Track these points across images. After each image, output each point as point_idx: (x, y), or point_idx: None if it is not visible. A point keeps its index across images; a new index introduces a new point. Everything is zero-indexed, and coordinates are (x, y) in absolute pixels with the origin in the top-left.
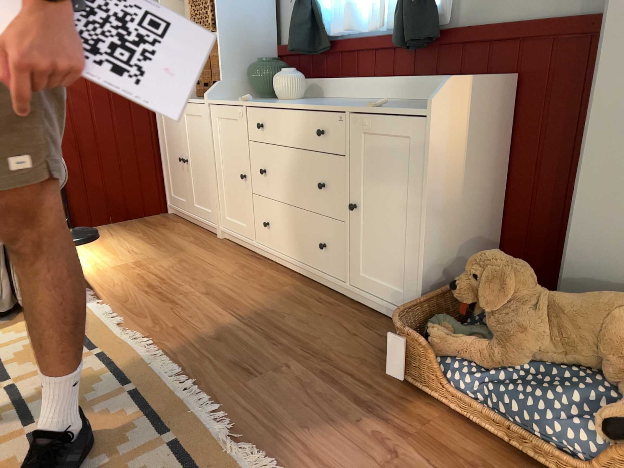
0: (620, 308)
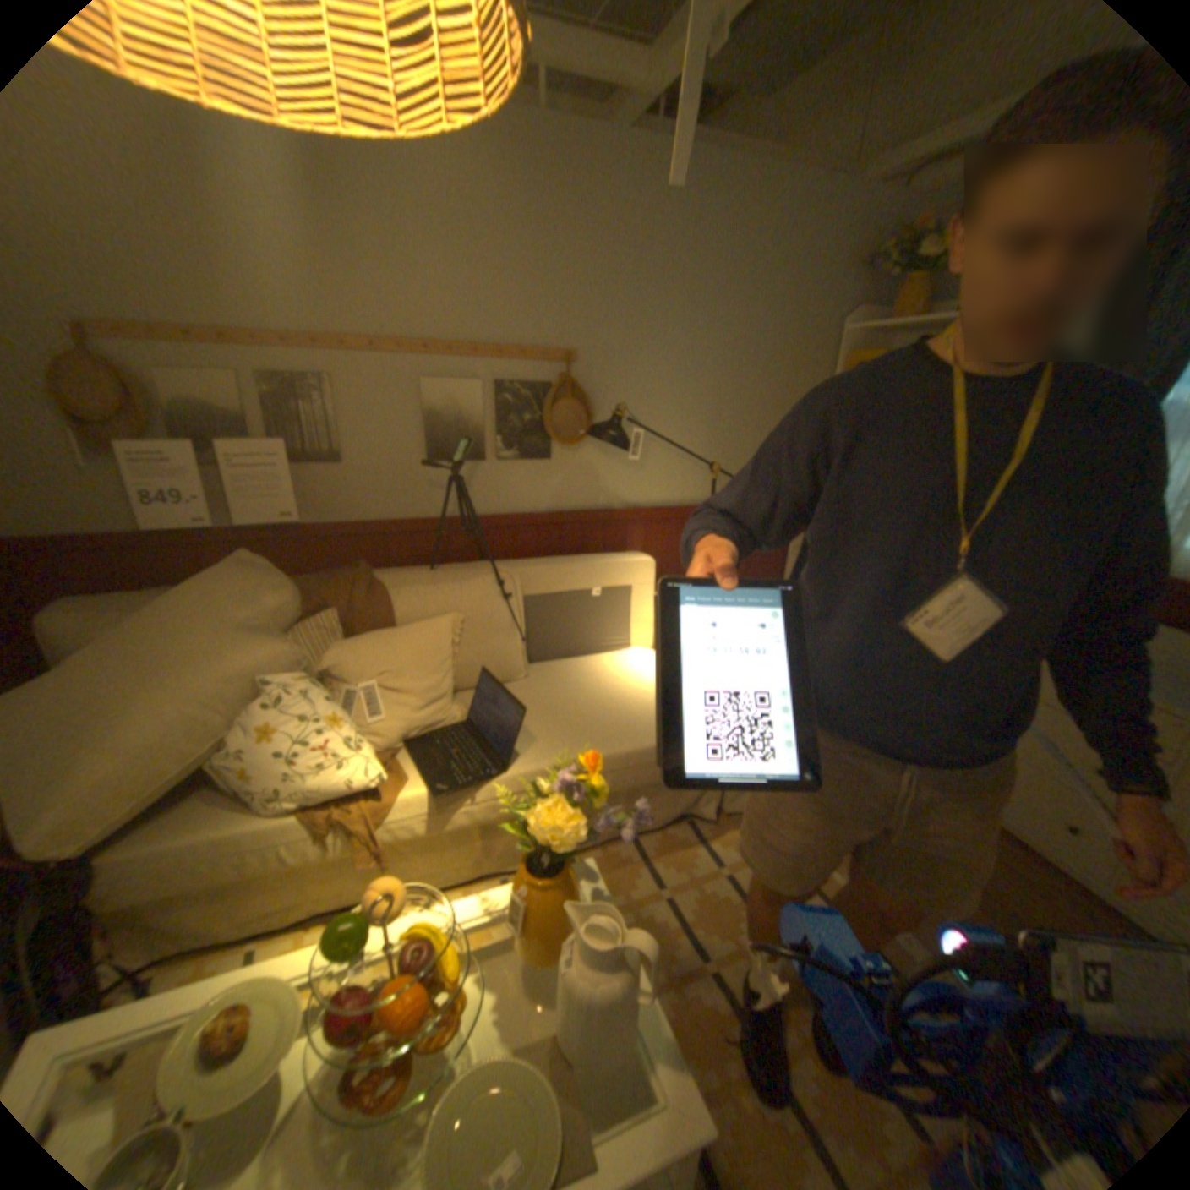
0: None
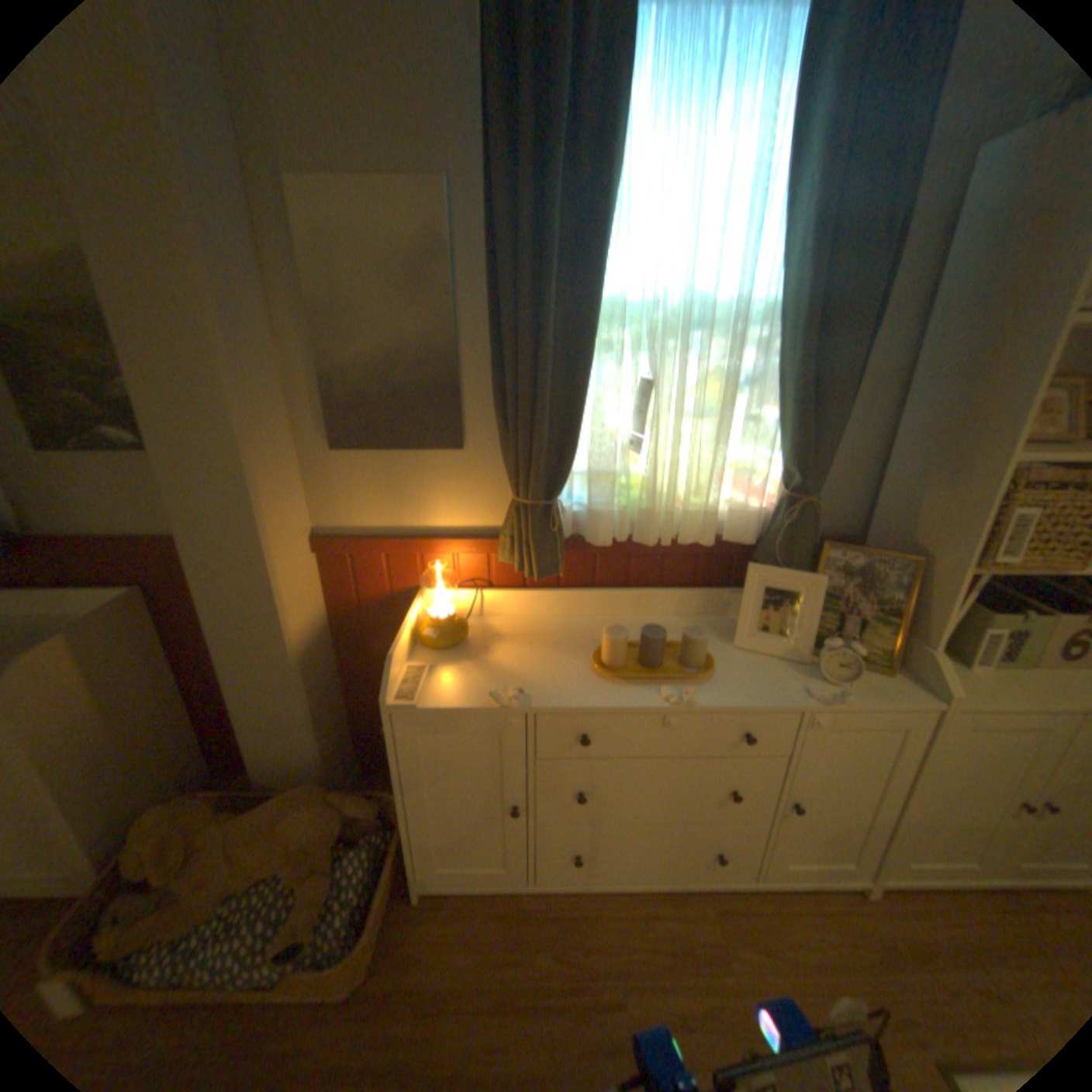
0: (282, 821)
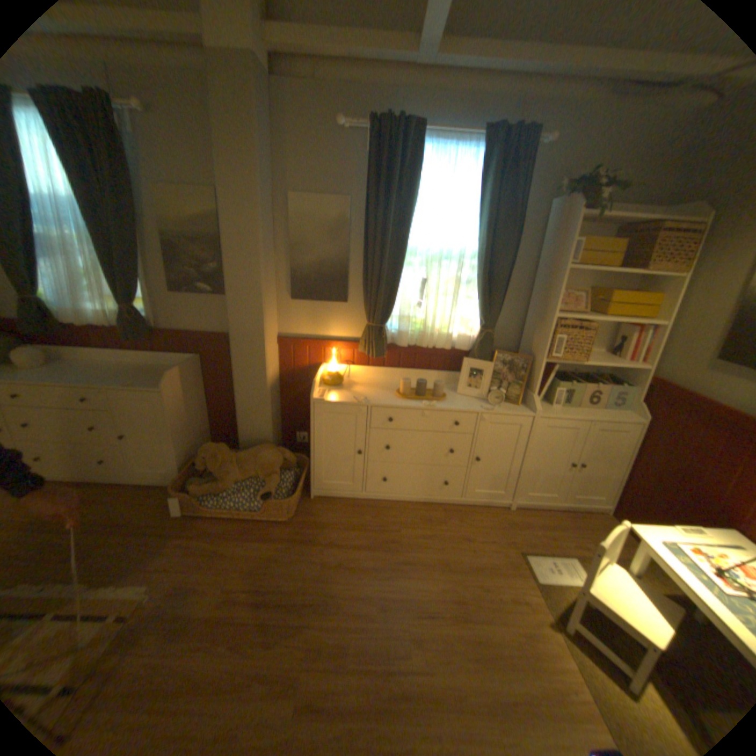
0: (260, 454)
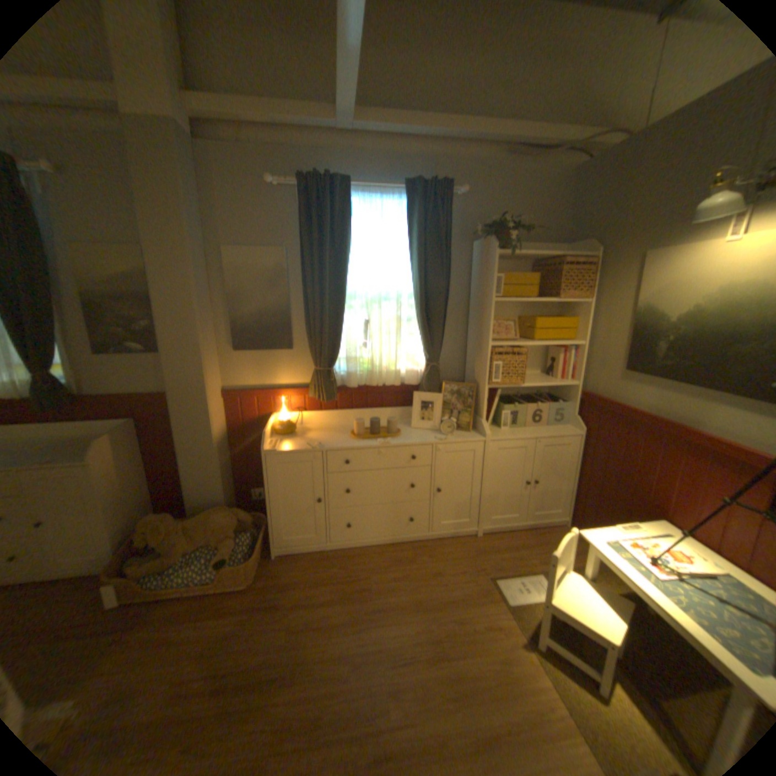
0: (209, 519)
